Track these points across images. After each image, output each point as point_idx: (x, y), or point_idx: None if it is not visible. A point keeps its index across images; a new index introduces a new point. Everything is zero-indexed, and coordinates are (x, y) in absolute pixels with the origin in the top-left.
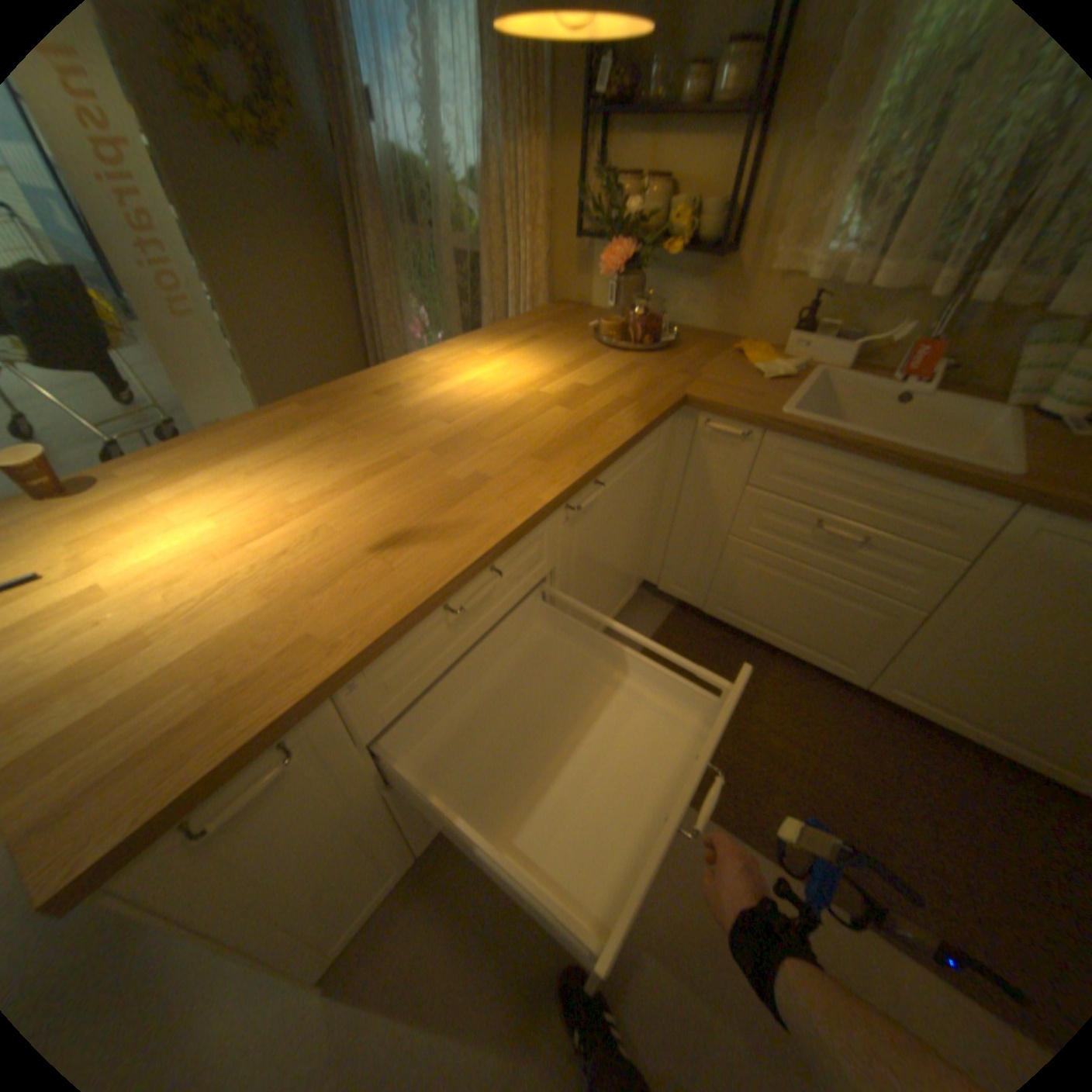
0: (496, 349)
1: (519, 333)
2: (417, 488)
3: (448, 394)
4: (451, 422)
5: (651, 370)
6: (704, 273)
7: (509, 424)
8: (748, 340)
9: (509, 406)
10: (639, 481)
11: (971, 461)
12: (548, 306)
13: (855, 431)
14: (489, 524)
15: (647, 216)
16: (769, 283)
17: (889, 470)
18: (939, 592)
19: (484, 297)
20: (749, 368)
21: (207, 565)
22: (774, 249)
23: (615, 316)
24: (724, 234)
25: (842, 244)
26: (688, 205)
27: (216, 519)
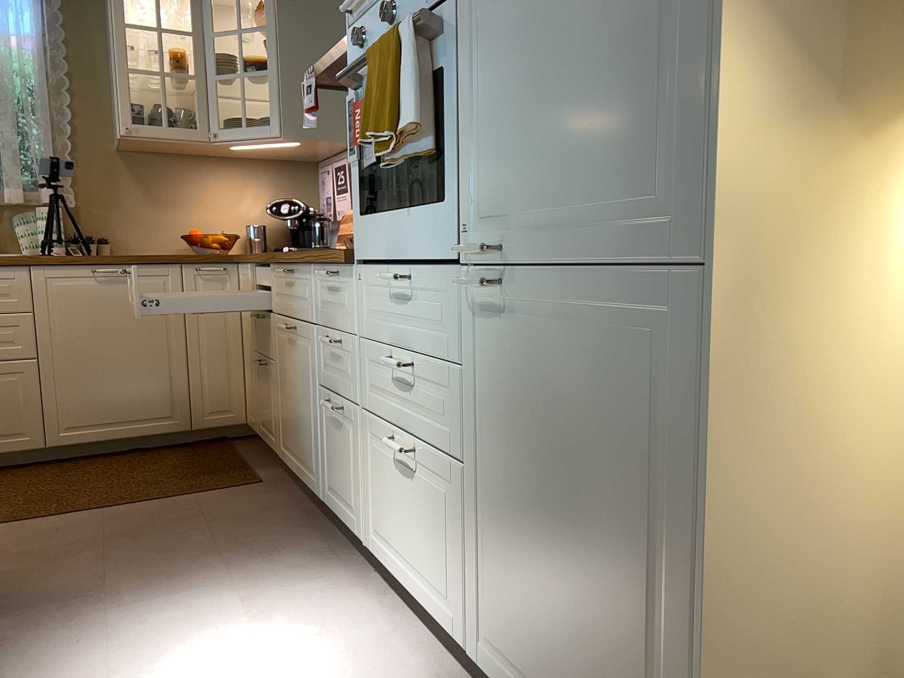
0: None
1: None
2: None
3: None
4: None
5: None
6: None
7: None
8: None
9: None
10: None
11: None
12: None
13: None
14: None
15: None
16: None
17: None
18: (30, 341)
19: None
20: None
21: None
22: None
23: None
24: None
25: None
26: None
27: None
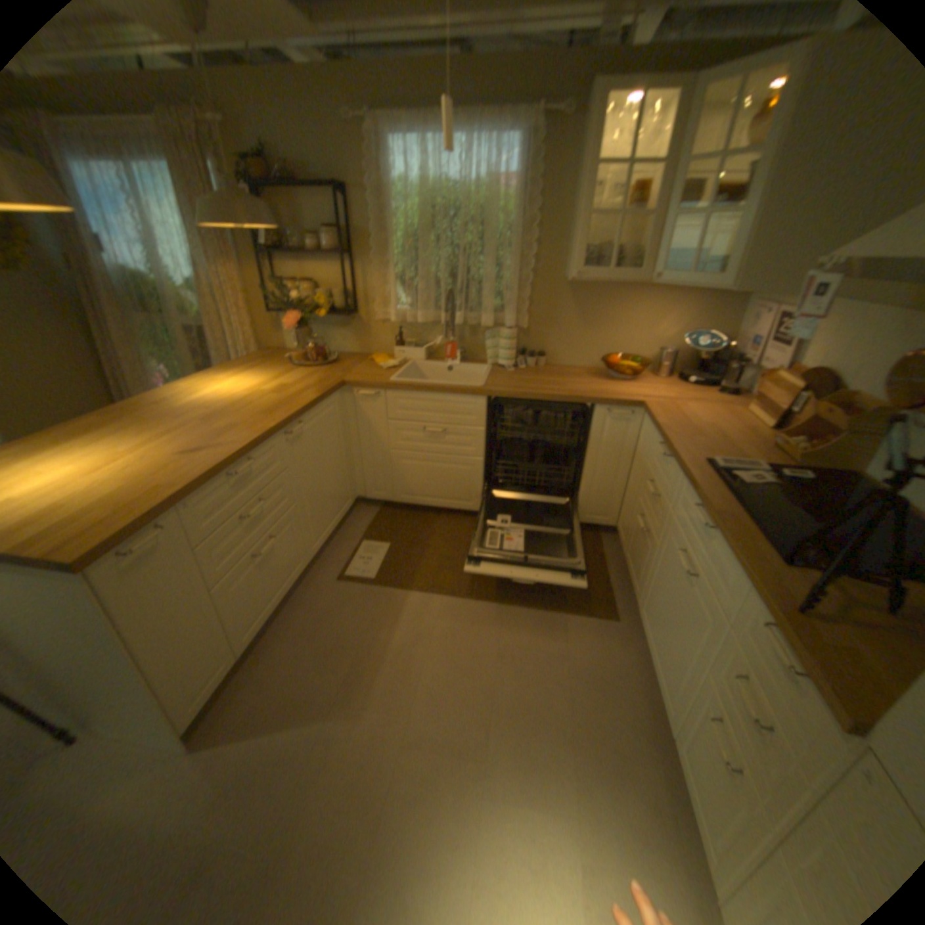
0: (228, 374)
1: (242, 366)
2: (198, 433)
3: (203, 397)
4: (208, 408)
5: (324, 373)
6: (346, 325)
7: (245, 404)
8: (375, 354)
9: (243, 397)
10: (329, 426)
11: (464, 385)
12: (259, 351)
13: (421, 382)
14: (242, 438)
15: (304, 300)
16: (378, 326)
17: (438, 396)
18: (480, 446)
19: (213, 351)
20: (377, 366)
21: (81, 478)
22: (375, 311)
23: (300, 350)
24: (349, 305)
25: (400, 307)
26: (323, 294)
27: (73, 464)
